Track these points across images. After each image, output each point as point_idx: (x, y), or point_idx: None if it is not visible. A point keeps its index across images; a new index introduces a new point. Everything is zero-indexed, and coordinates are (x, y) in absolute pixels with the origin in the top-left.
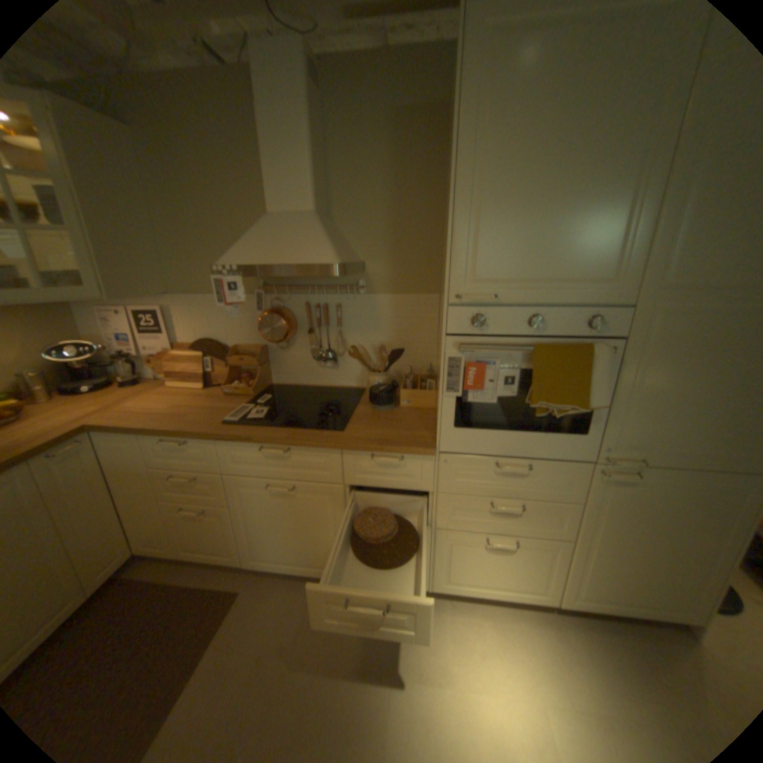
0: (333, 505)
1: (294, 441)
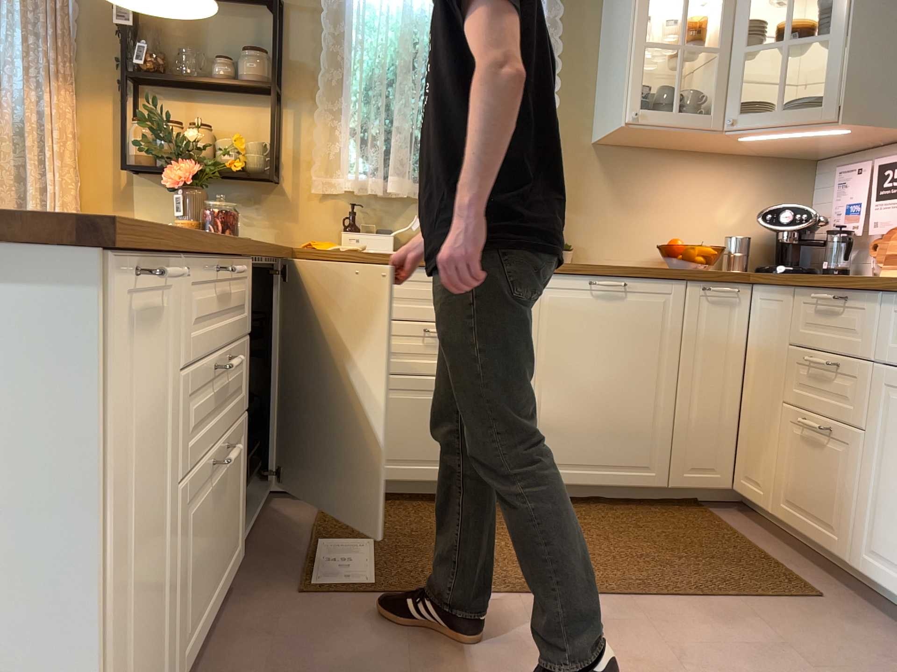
0: None
1: None
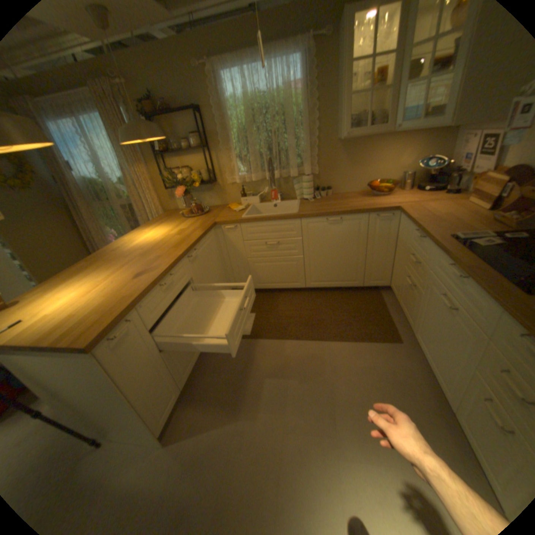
0: (473, 348)
1: (472, 273)
